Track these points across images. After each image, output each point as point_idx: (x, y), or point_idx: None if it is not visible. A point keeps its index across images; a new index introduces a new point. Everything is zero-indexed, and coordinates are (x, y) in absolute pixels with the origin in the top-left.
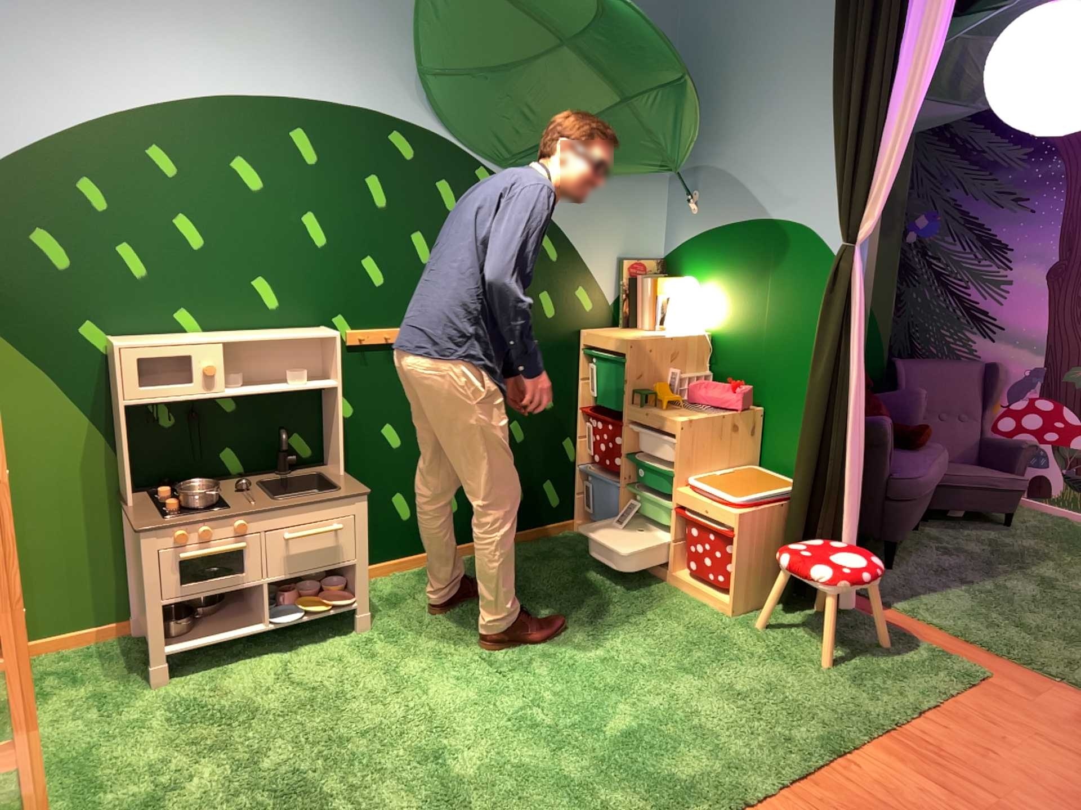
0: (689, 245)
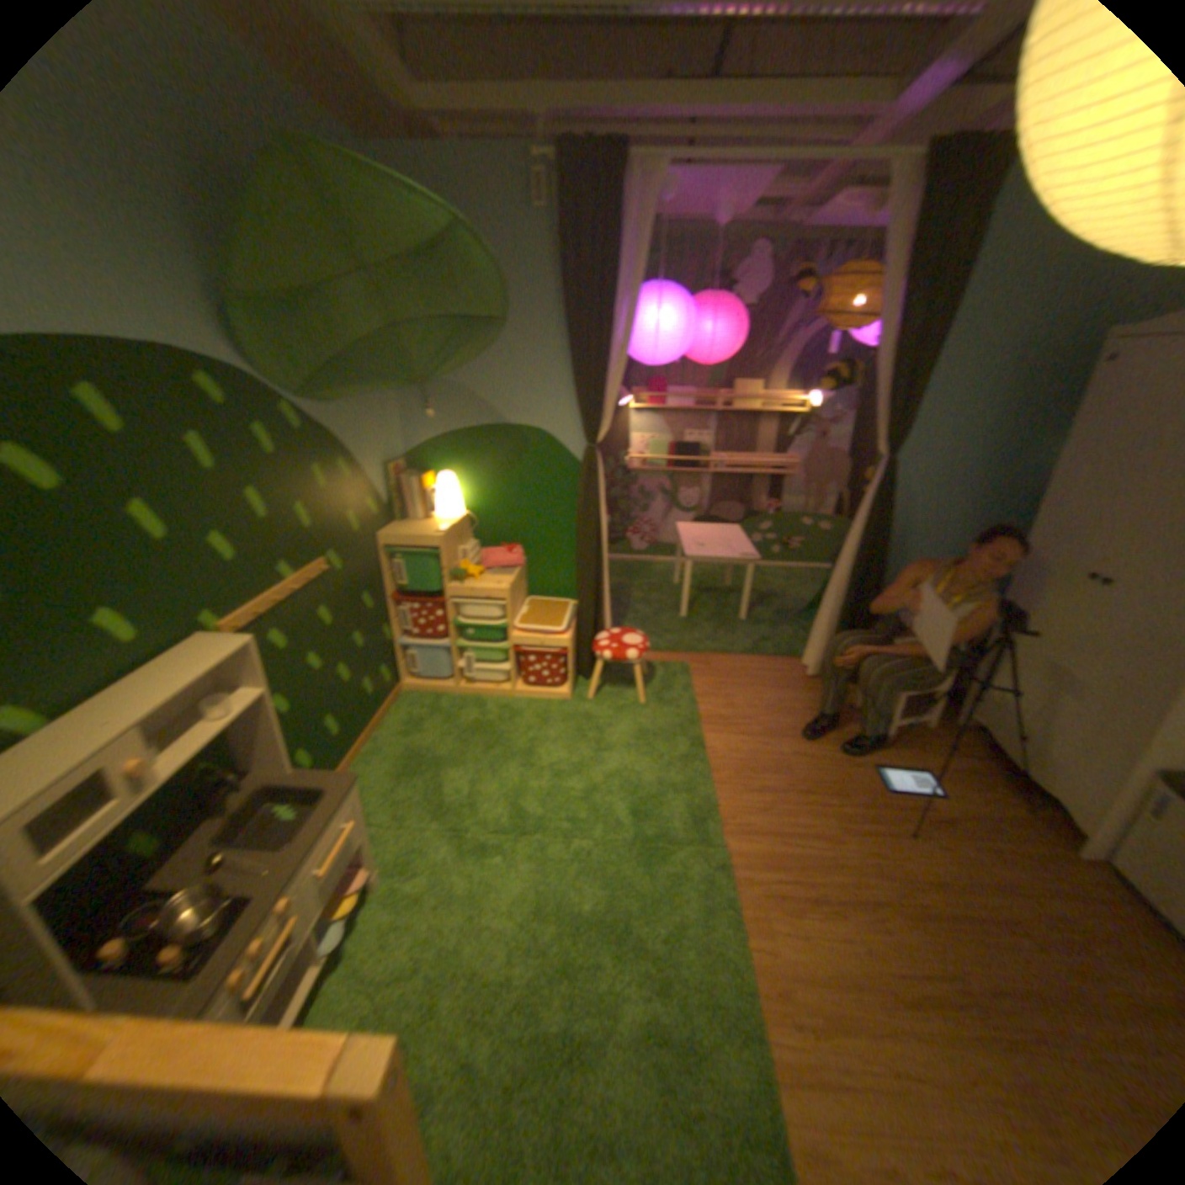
0: (428, 446)
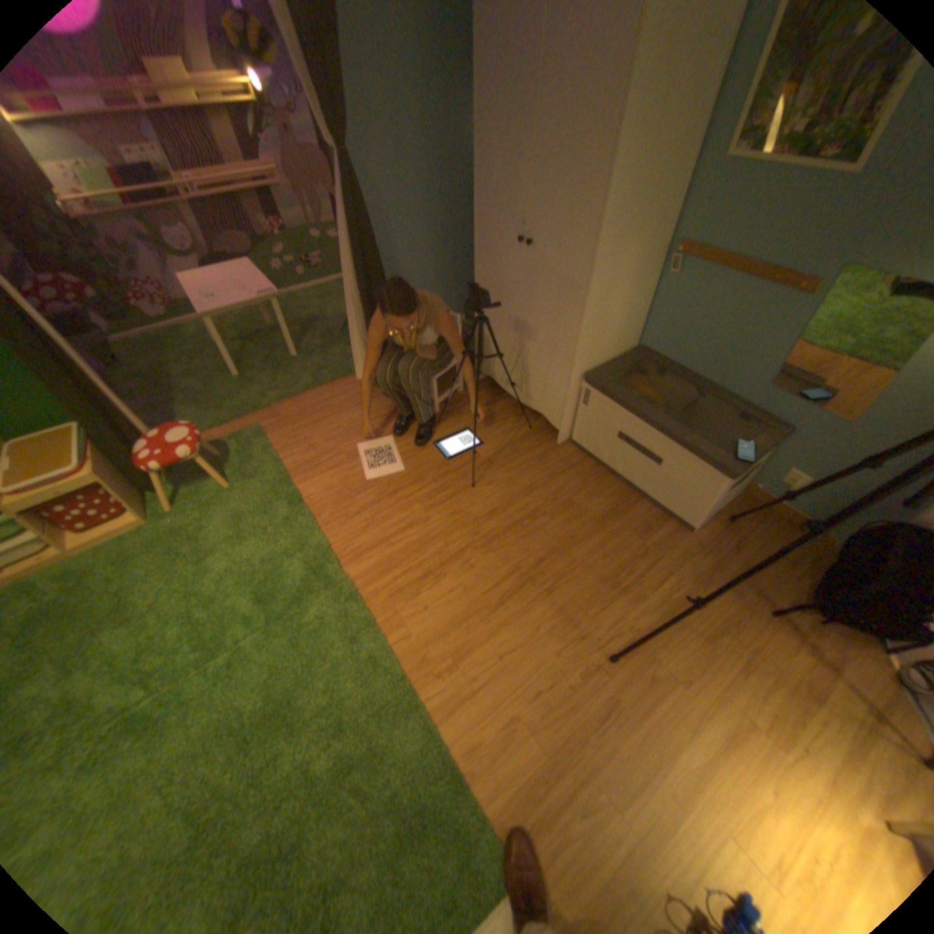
0: None
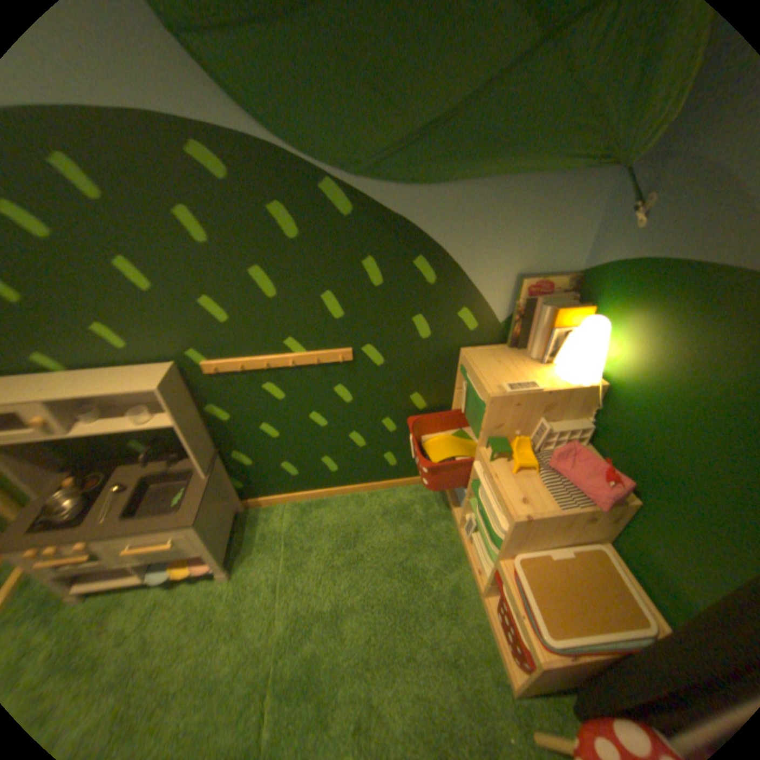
0: (617, 269)
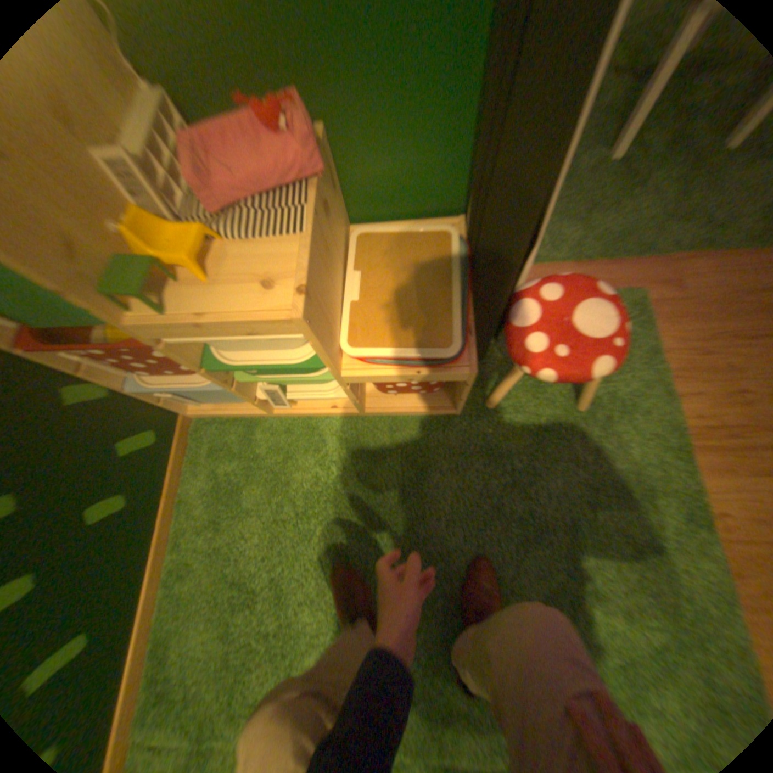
0: None
